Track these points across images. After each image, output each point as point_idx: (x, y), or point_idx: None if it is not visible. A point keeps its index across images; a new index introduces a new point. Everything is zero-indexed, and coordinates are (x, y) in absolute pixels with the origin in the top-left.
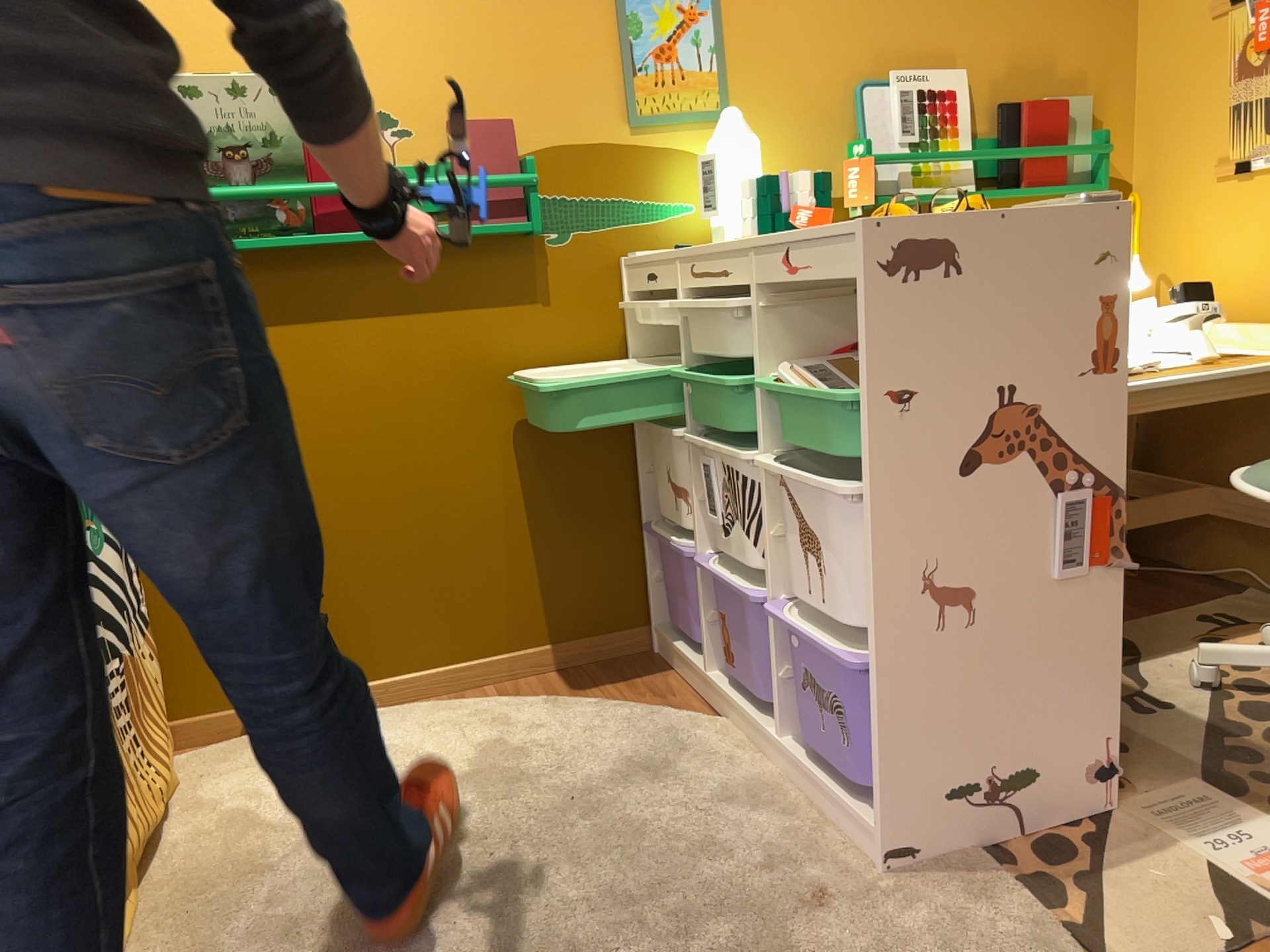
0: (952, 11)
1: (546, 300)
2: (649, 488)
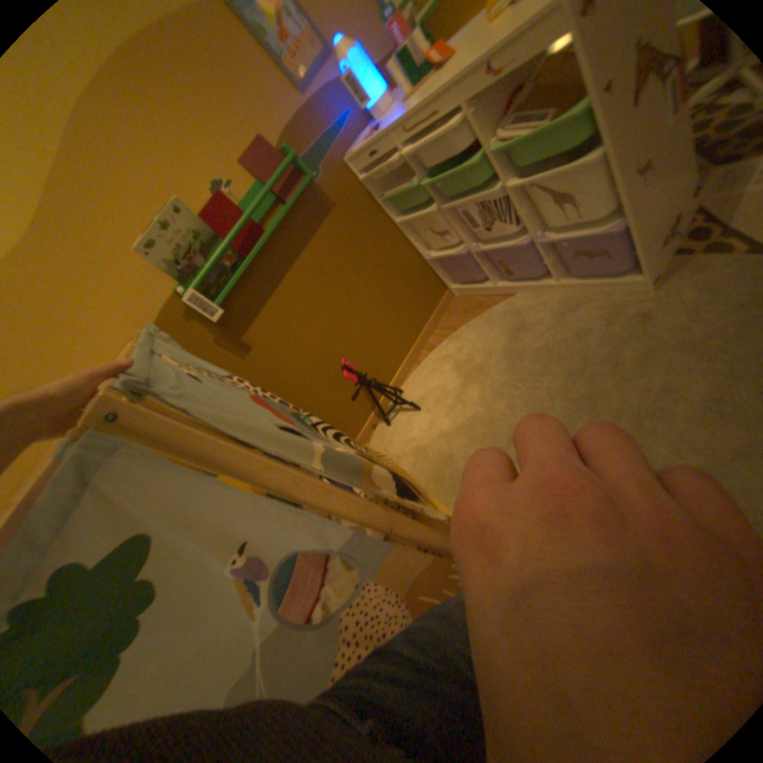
0: None
1: (334, 205)
2: (419, 243)
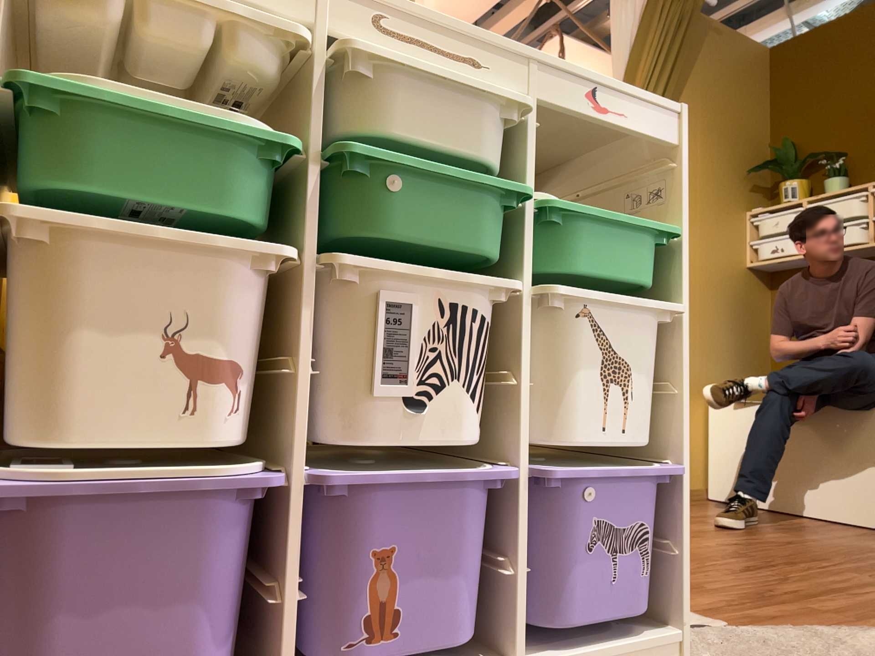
0: None
1: None
2: None
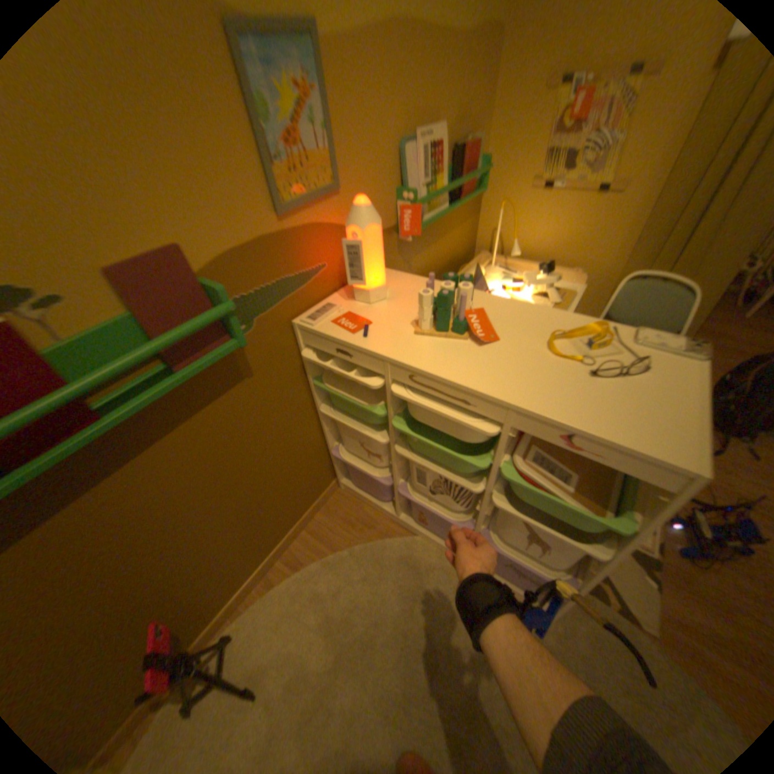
0: (441, 71)
1: (252, 374)
2: (331, 433)
